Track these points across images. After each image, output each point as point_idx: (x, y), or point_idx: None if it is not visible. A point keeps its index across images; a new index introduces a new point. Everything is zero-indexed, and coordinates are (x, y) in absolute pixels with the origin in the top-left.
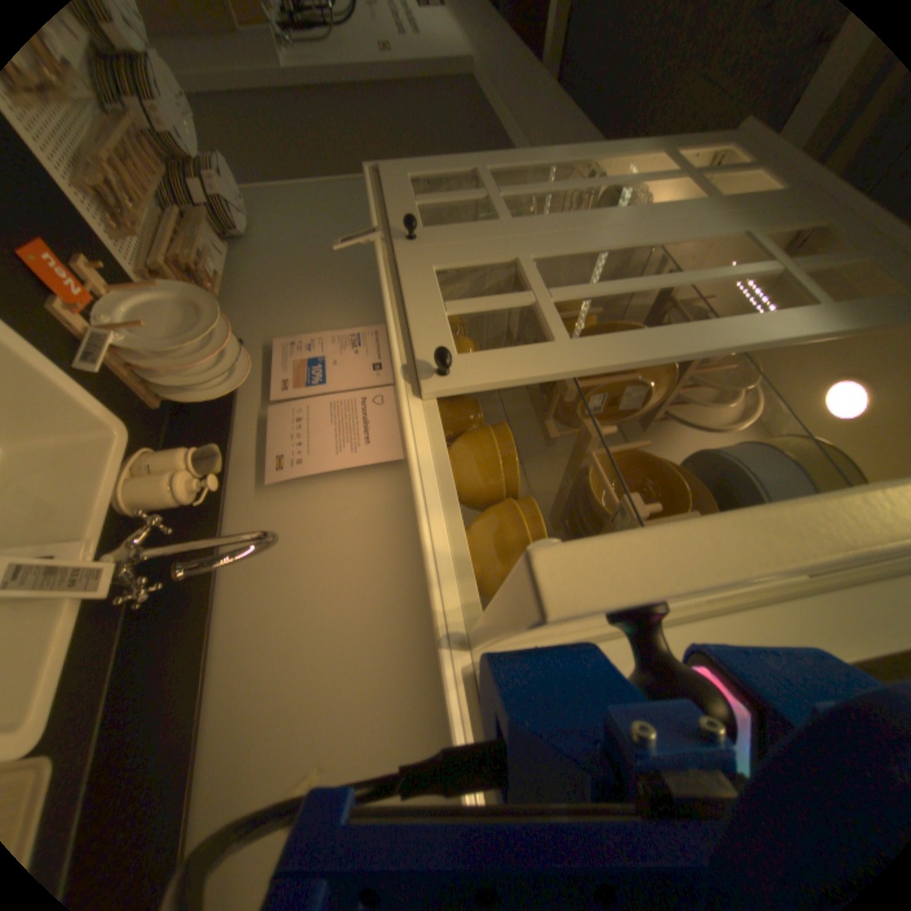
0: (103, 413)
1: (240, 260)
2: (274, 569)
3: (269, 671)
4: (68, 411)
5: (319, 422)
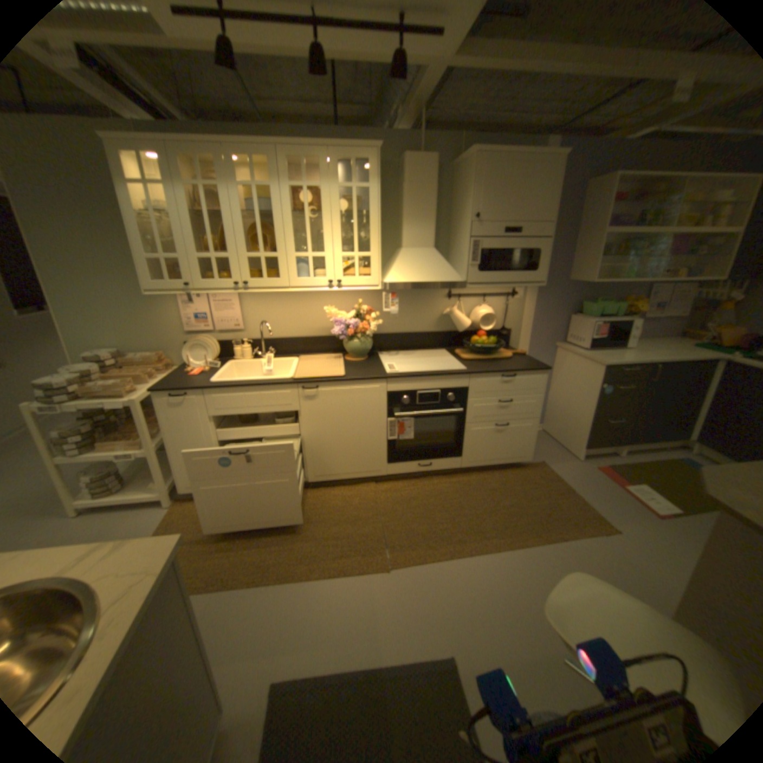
0: (227, 365)
1: (128, 351)
2: (266, 327)
3: (289, 326)
4: (230, 368)
5: (221, 316)
